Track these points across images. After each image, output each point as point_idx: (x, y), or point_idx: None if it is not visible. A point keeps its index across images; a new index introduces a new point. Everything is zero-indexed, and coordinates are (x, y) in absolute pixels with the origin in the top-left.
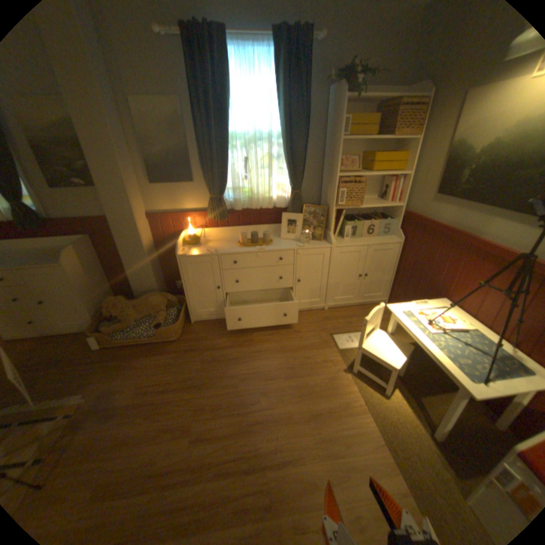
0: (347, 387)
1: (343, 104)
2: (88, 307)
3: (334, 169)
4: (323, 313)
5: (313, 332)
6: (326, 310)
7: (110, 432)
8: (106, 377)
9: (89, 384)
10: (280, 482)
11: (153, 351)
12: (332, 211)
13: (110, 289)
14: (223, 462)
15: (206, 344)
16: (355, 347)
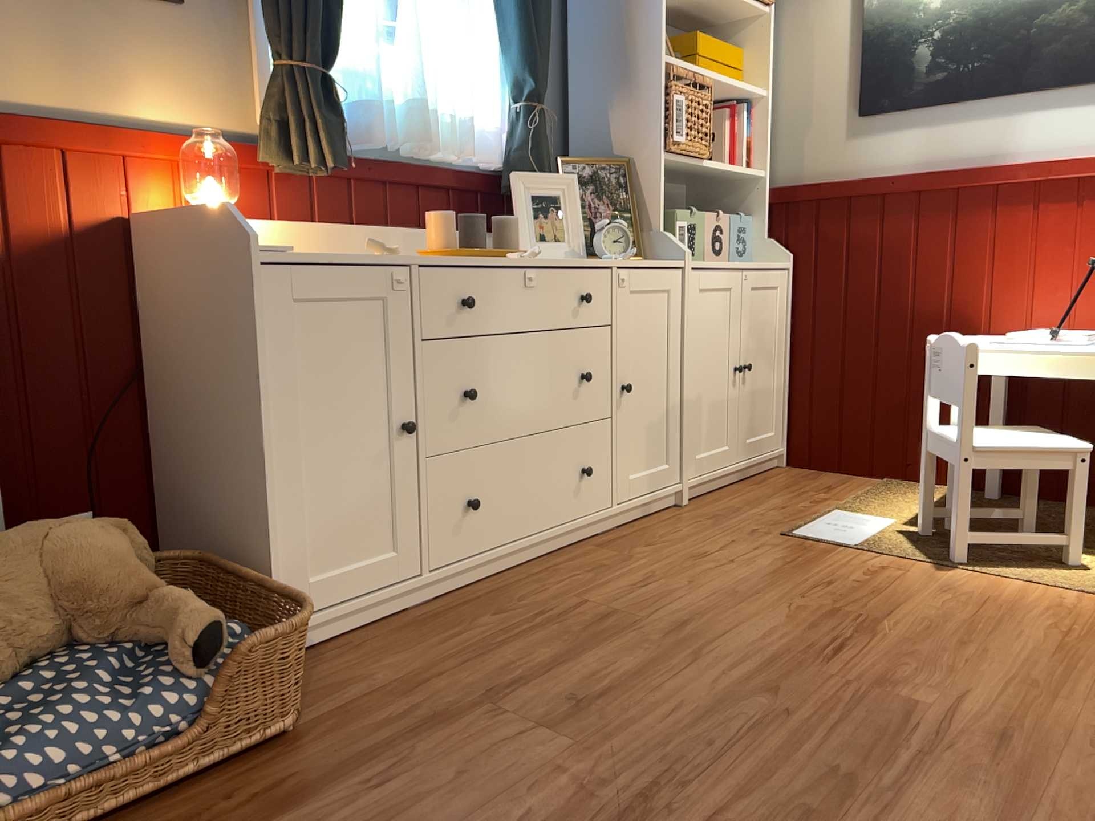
0: (995, 586)
1: None
2: None
3: (642, 44)
4: (691, 511)
5: (738, 543)
6: (687, 505)
7: None
8: None
9: None
10: None
11: (219, 818)
12: (657, 164)
13: None
14: None
15: (459, 684)
16: (871, 531)
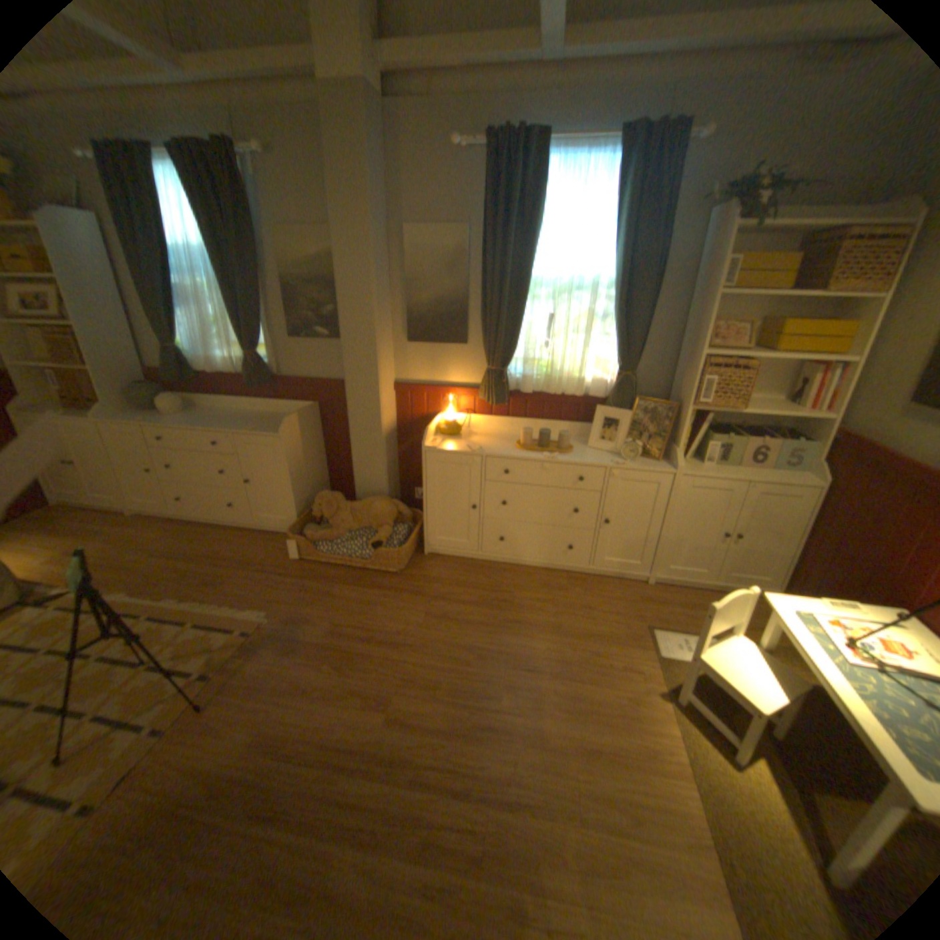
0: (660, 724)
1: (729, 238)
2: (298, 500)
3: (699, 342)
4: (645, 590)
5: (618, 616)
6: (651, 586)
7: (289, 672)
8: (299, 599)
9: (277, 603)
10: (506, 831)
11: (364, 582)
12: (686, 413)
13: (328, 482)
14: (426, 767)
15: (439, 590)
16: (694, 661)
